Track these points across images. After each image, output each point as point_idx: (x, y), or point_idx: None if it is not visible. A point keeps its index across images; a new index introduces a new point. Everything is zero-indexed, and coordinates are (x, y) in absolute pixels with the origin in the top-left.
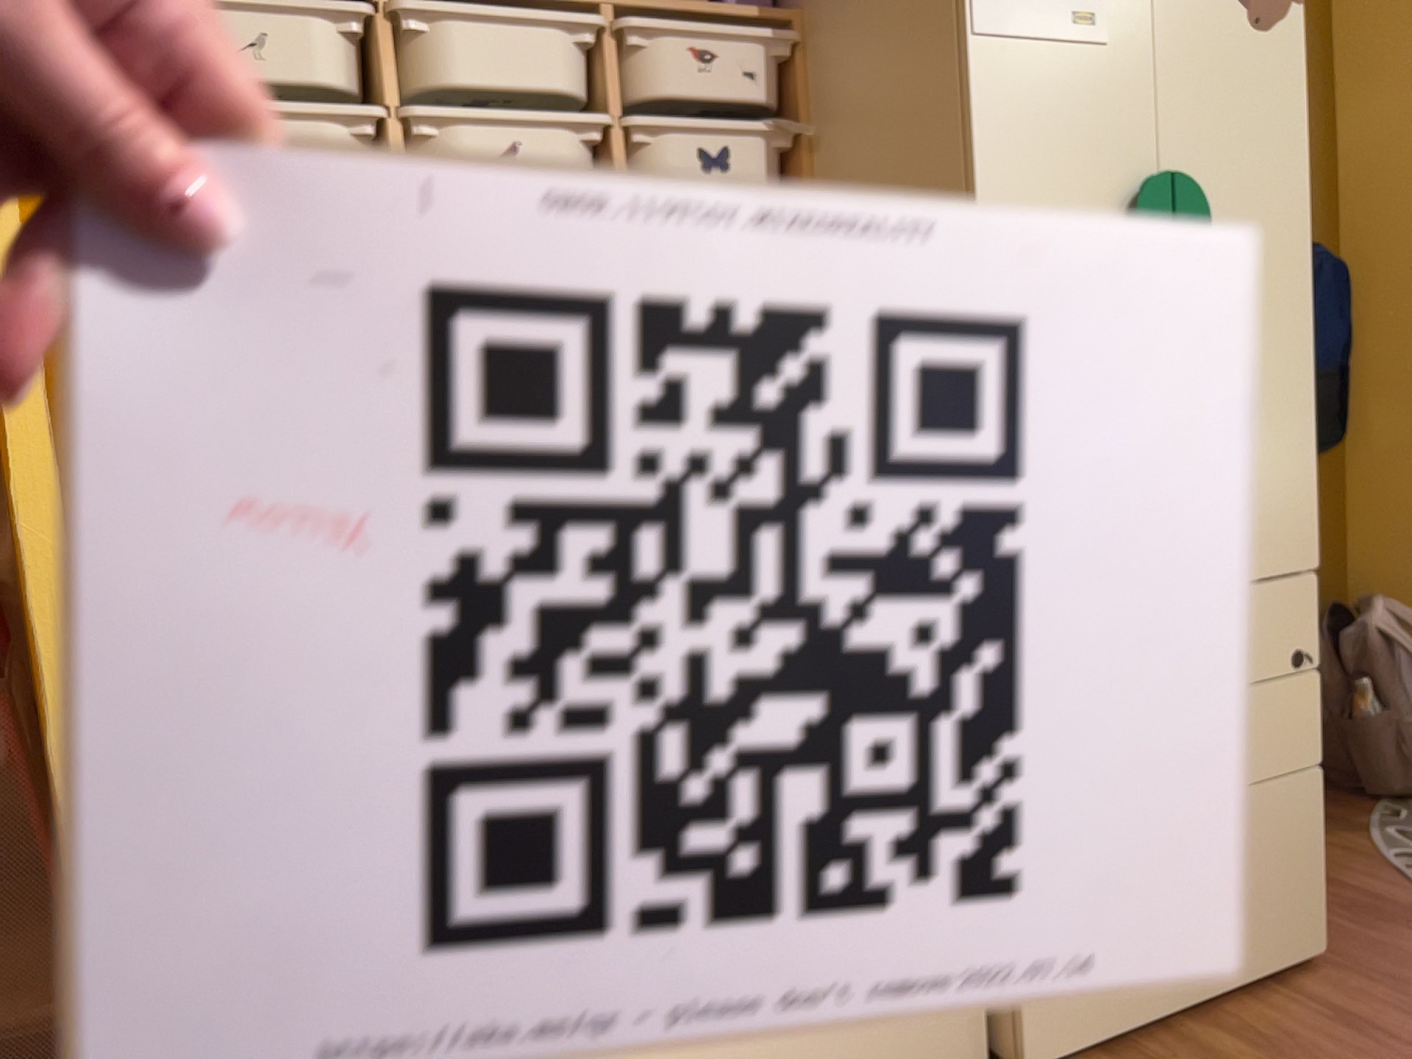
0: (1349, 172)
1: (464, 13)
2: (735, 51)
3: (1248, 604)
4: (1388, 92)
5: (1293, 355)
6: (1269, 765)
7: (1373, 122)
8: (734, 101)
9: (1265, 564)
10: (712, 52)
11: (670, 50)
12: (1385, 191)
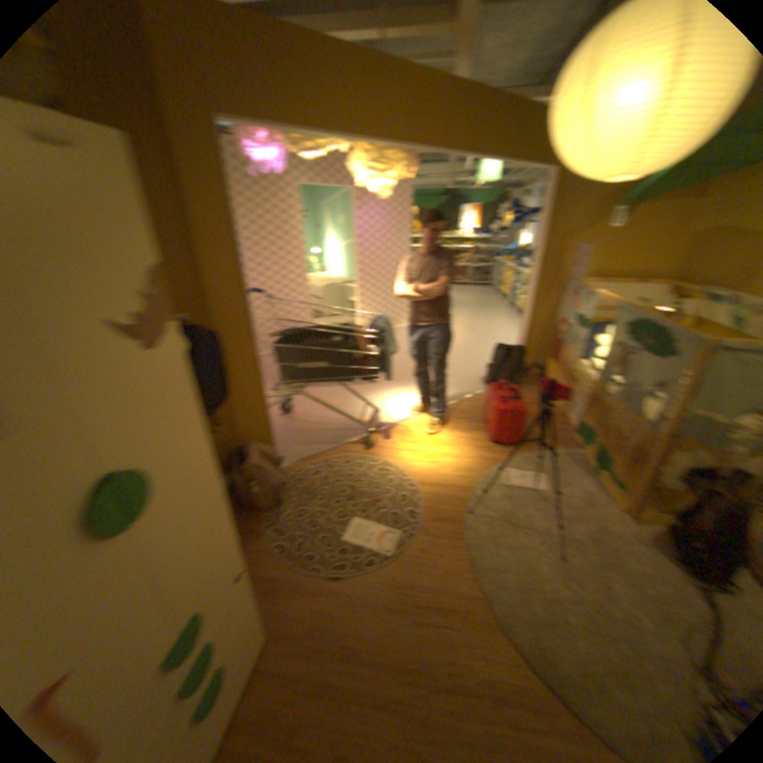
0: (213, 289)
1: None
2: None
3: (214, 592)
4: (222, 257)
5: (211, 485)
6: (235, 626)
7: (219, 269)
8: None
9: (218, 571)
10: None
11: None
12: (228, 297)
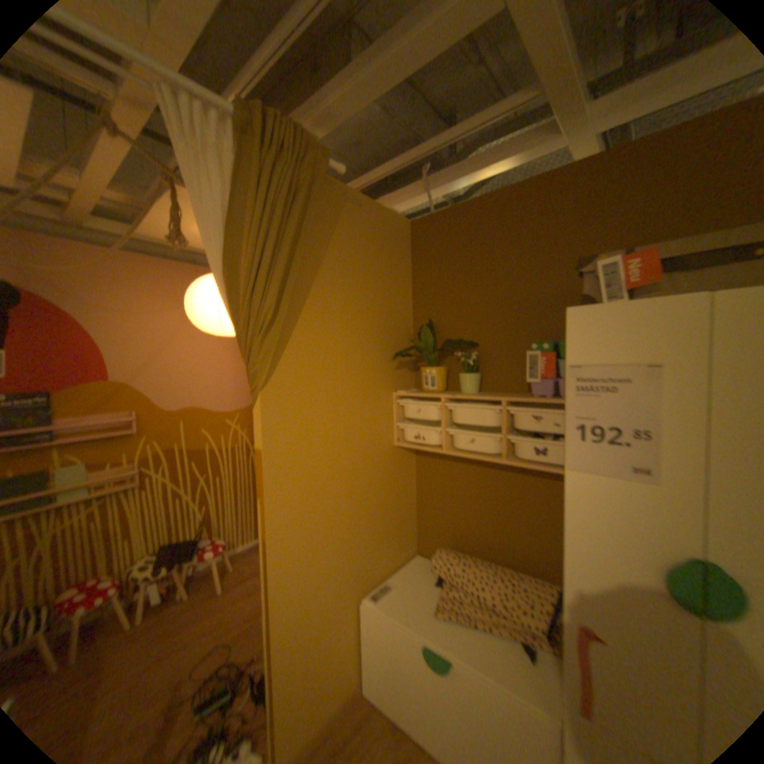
0: None
1: (459, 405)
2: (548, 417)
3: None
4: None
5: None
6: None
7: None
8: (548, 432)
9: None
10: (538, 417)
11: (522, 415)
12: None
